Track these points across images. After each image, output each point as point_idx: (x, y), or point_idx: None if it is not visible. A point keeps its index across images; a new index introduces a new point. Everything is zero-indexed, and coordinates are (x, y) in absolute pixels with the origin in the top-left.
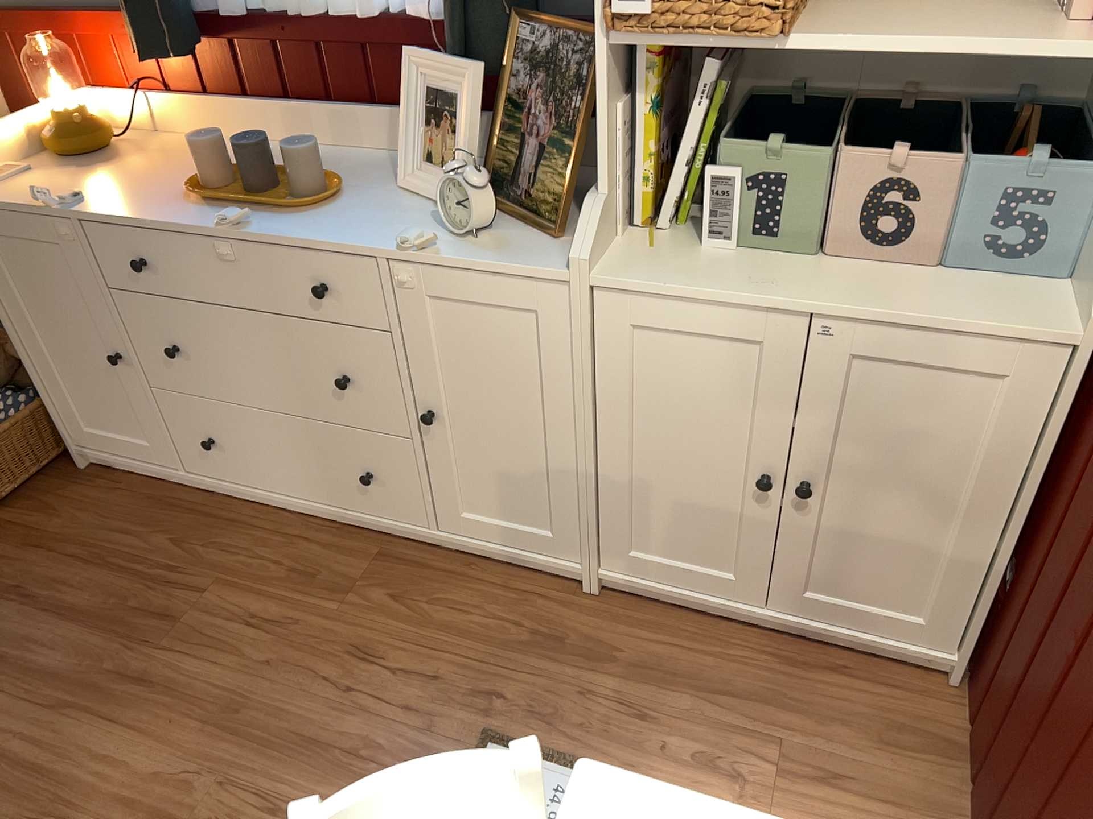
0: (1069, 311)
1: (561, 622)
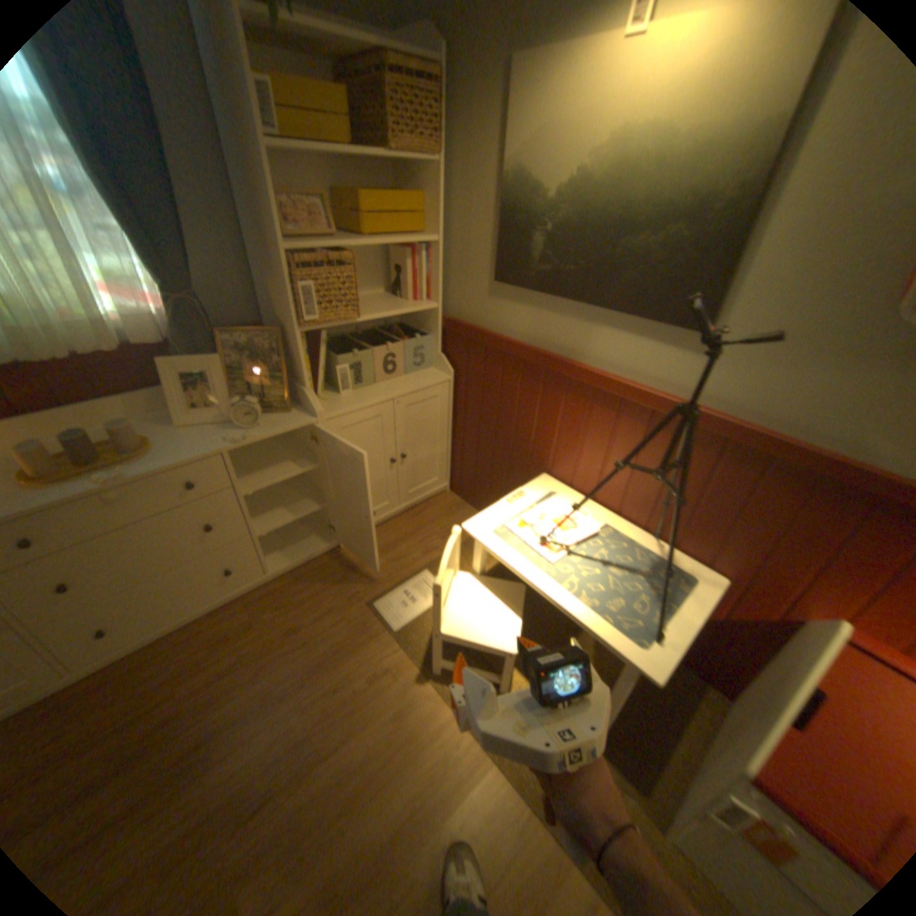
0: (442, 372)
1: (346, 562)
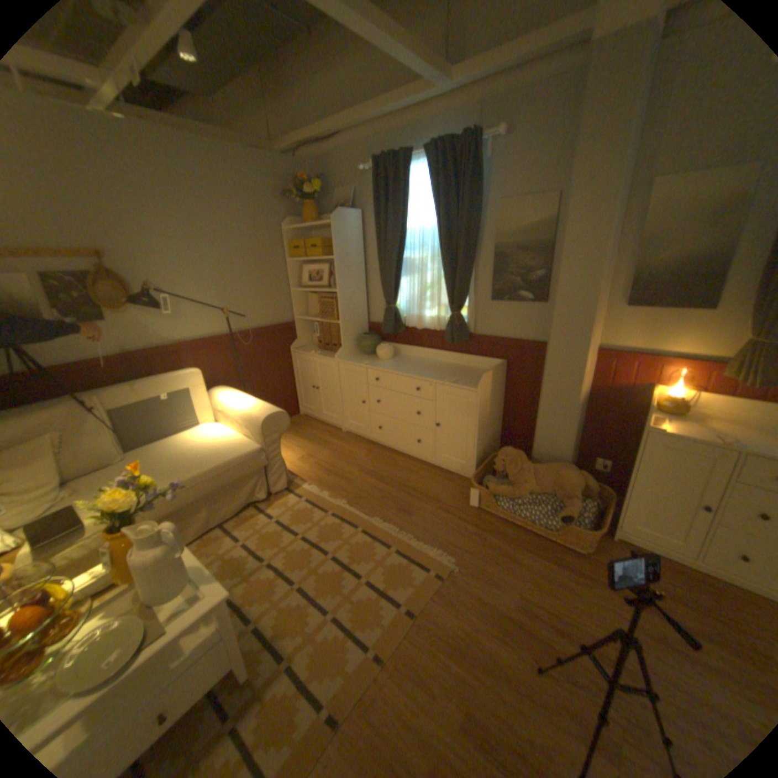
0: None
1: None
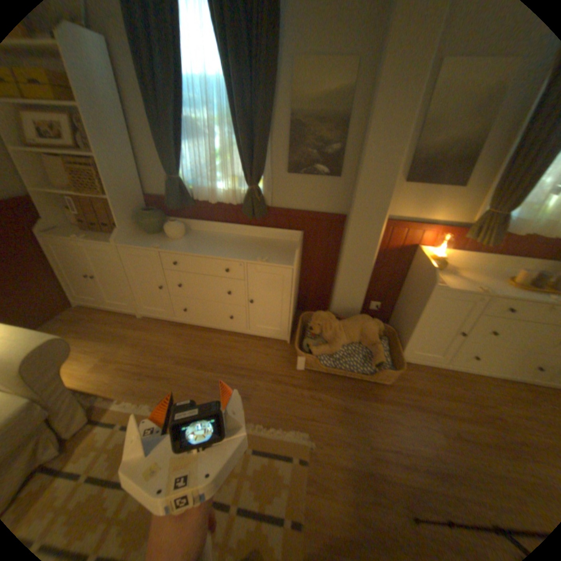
0: None
1: None
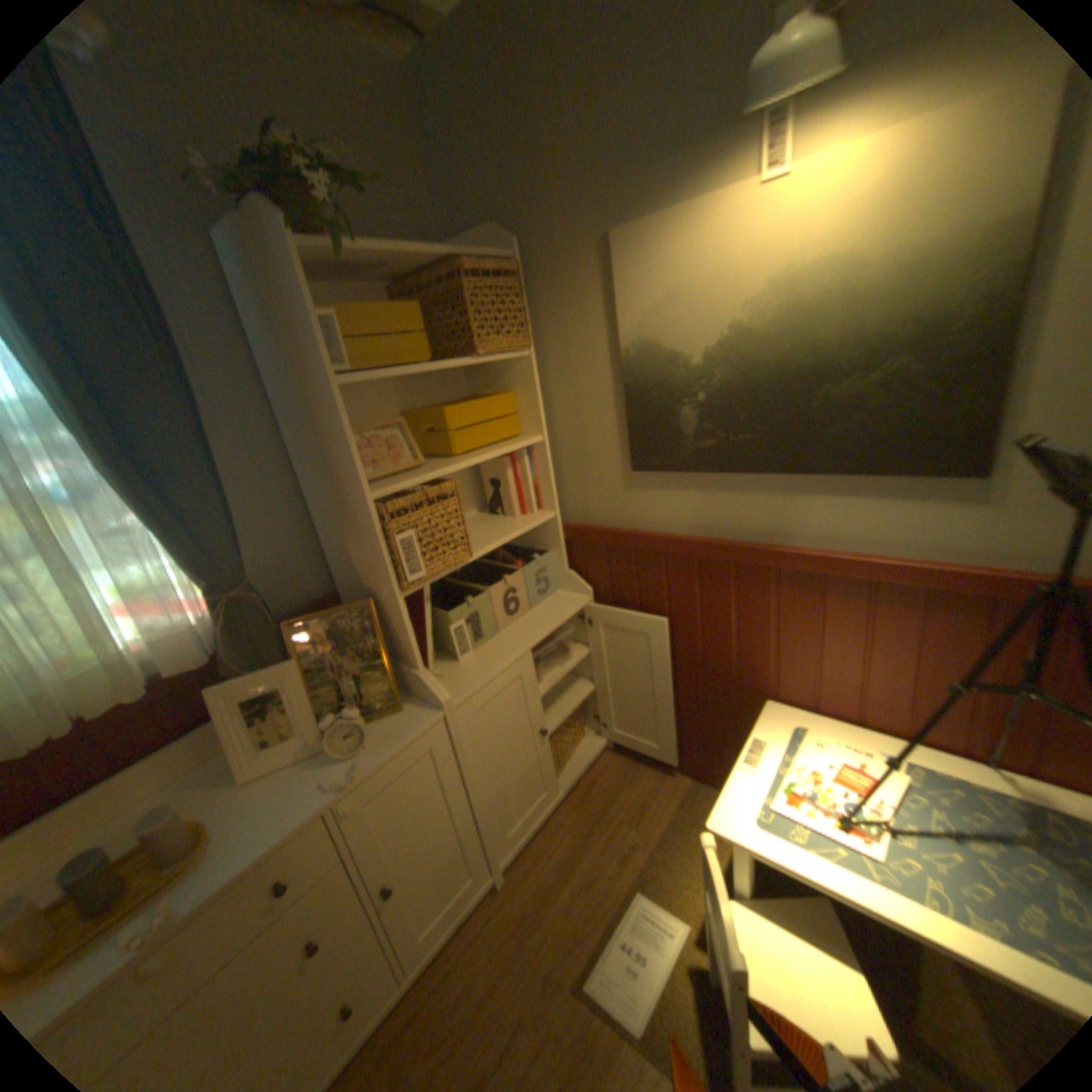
0: (578, 592)
1: (514, 915)
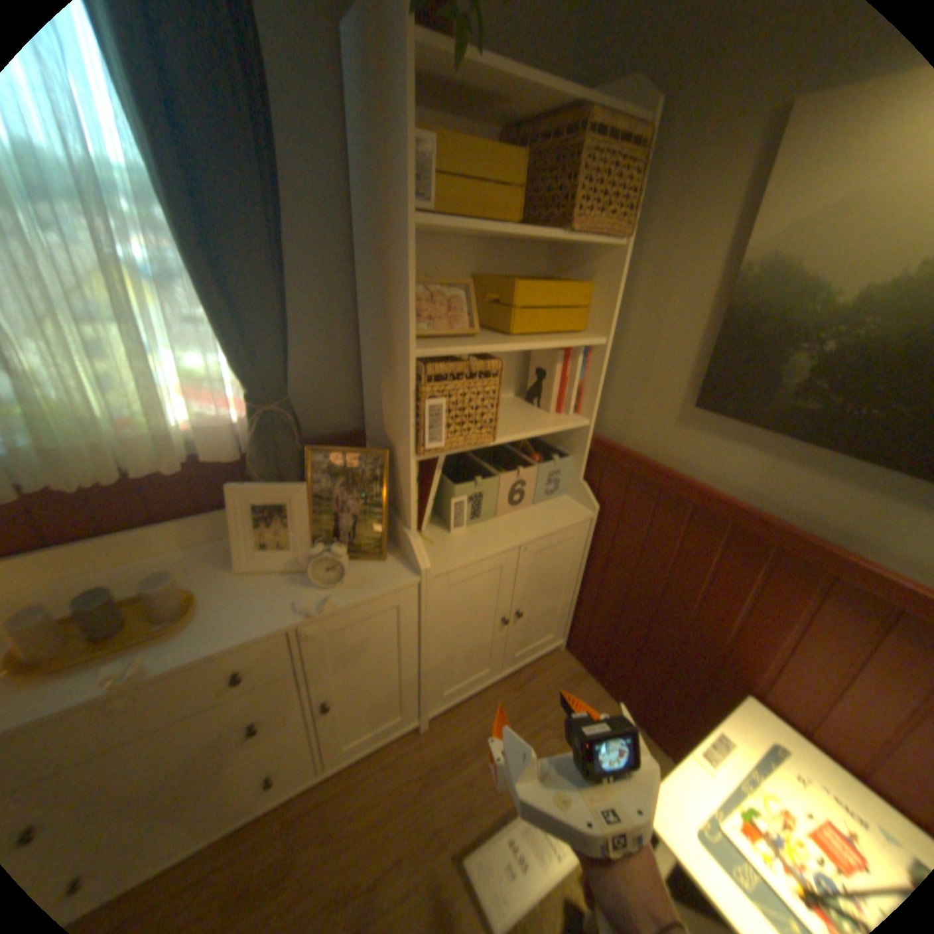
0: (583, 506)
1: (426, 763)
